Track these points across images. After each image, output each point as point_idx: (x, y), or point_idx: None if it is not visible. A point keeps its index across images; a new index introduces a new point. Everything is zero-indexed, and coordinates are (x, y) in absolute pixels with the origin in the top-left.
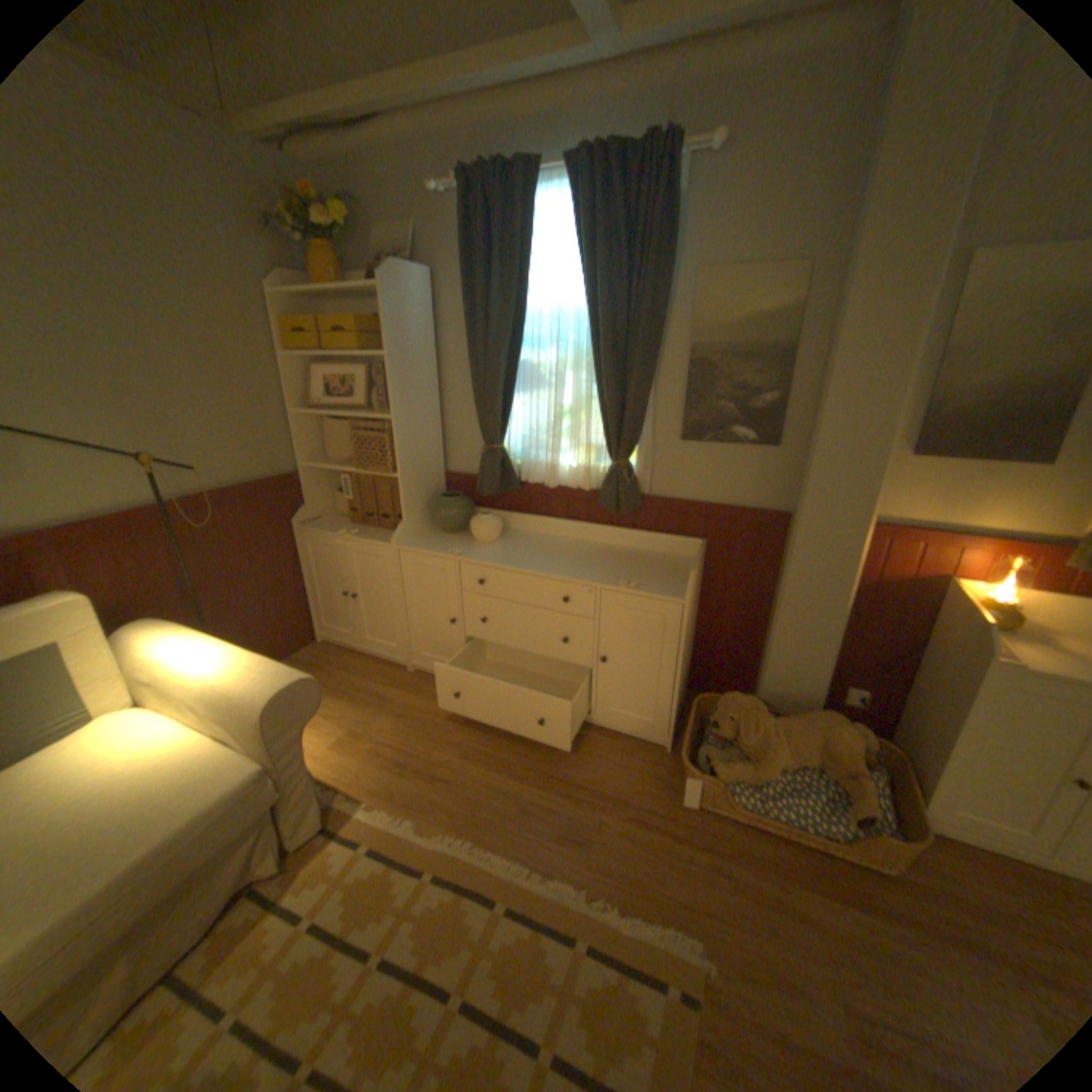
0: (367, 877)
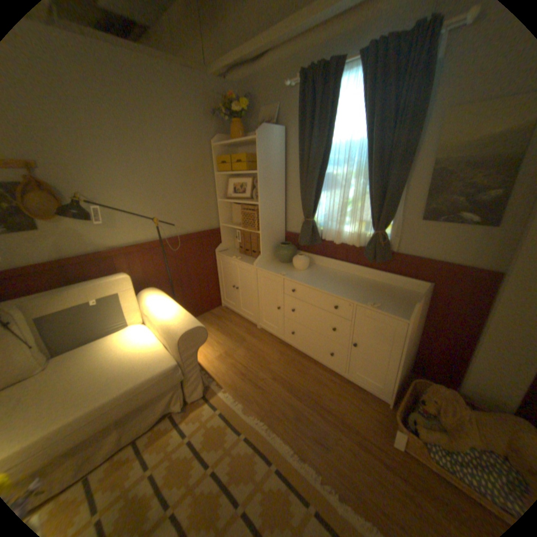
0: (216, 427)
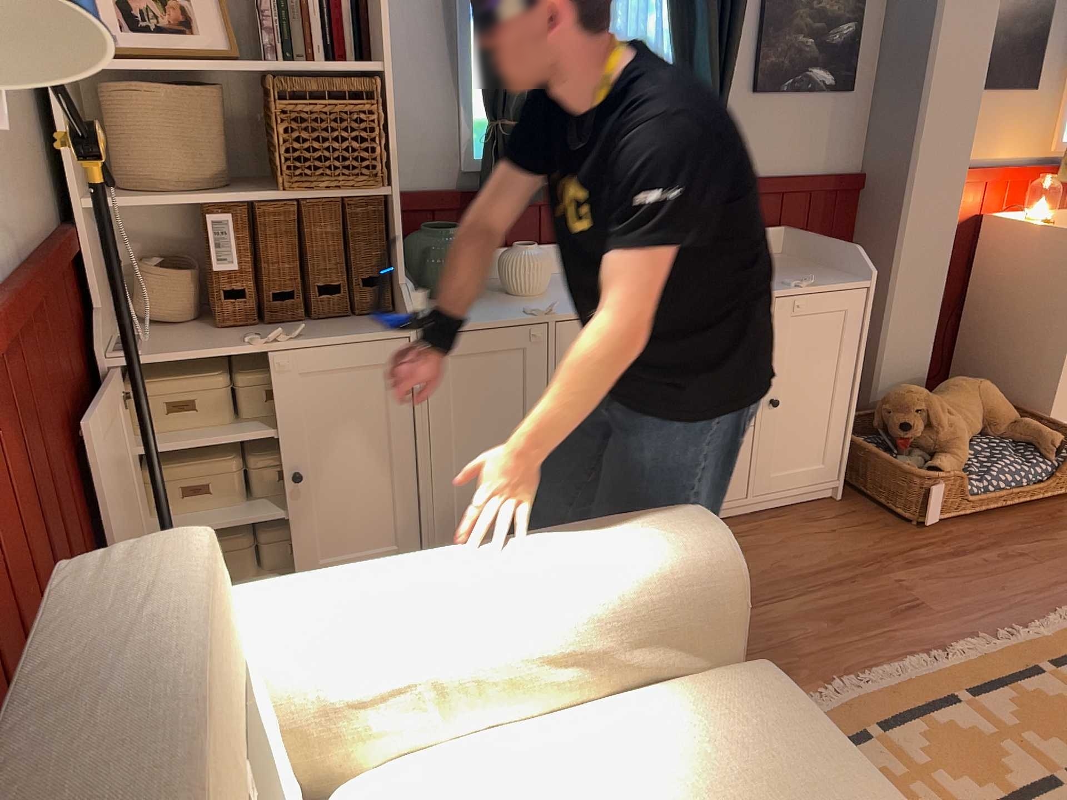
0: None
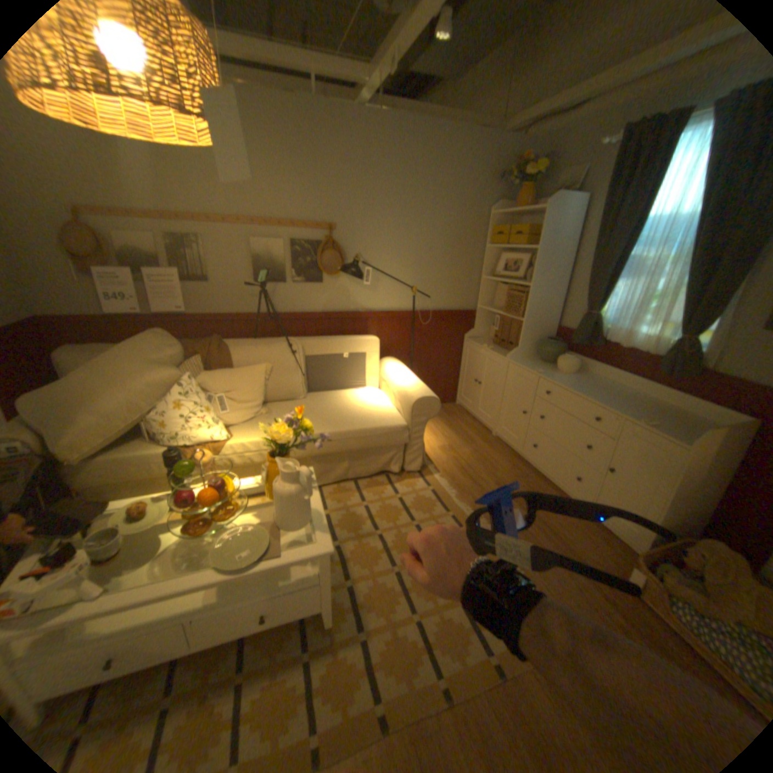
0: (427, 498)
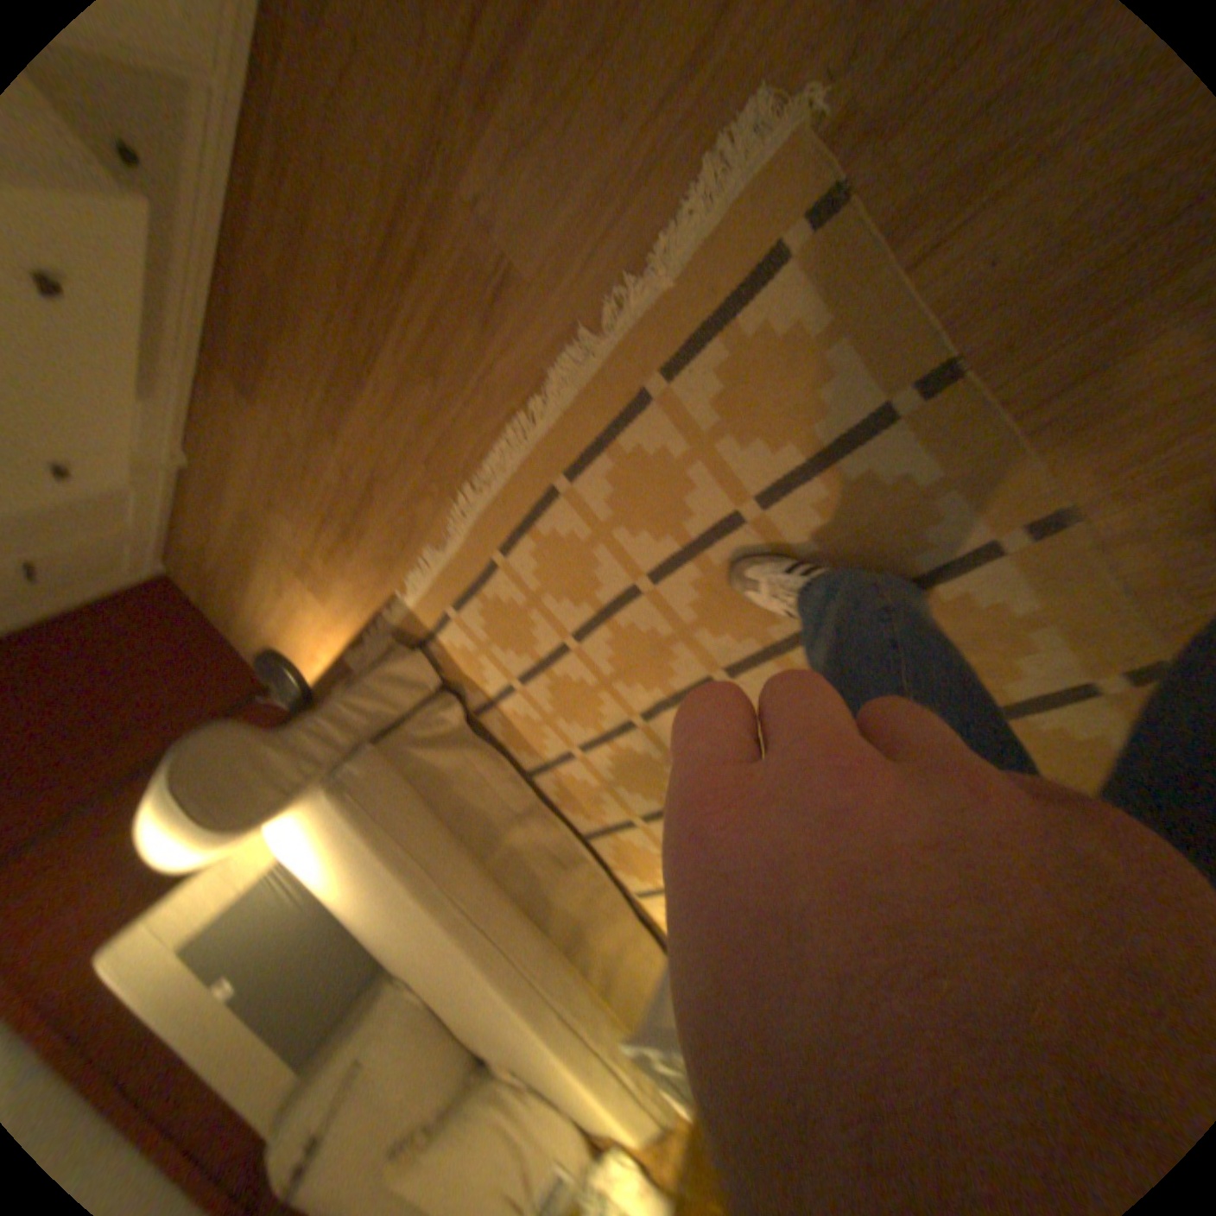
0: (478, 614)
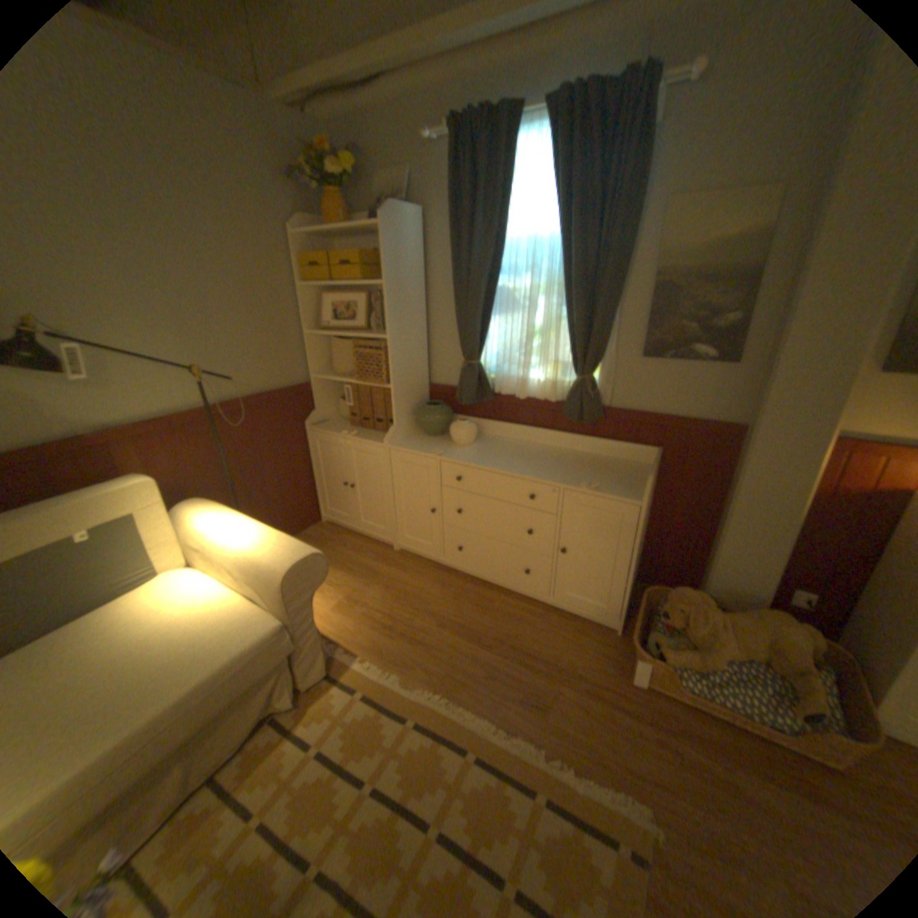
0: (362, 719)
